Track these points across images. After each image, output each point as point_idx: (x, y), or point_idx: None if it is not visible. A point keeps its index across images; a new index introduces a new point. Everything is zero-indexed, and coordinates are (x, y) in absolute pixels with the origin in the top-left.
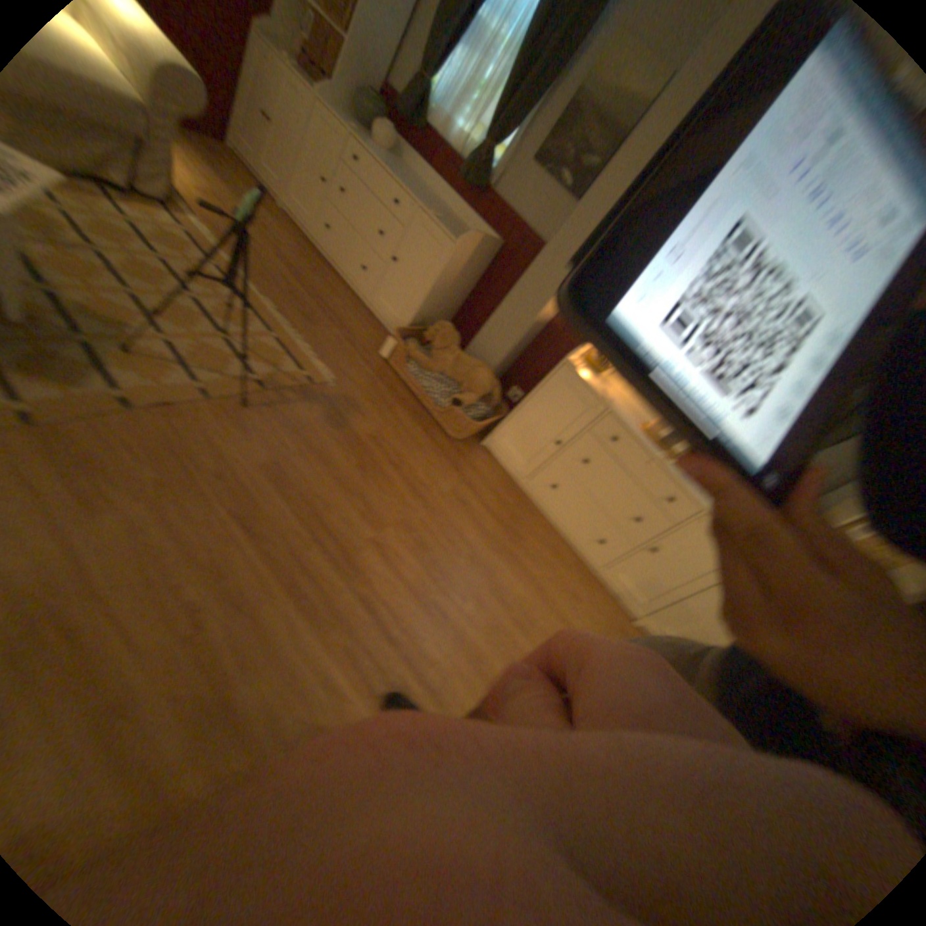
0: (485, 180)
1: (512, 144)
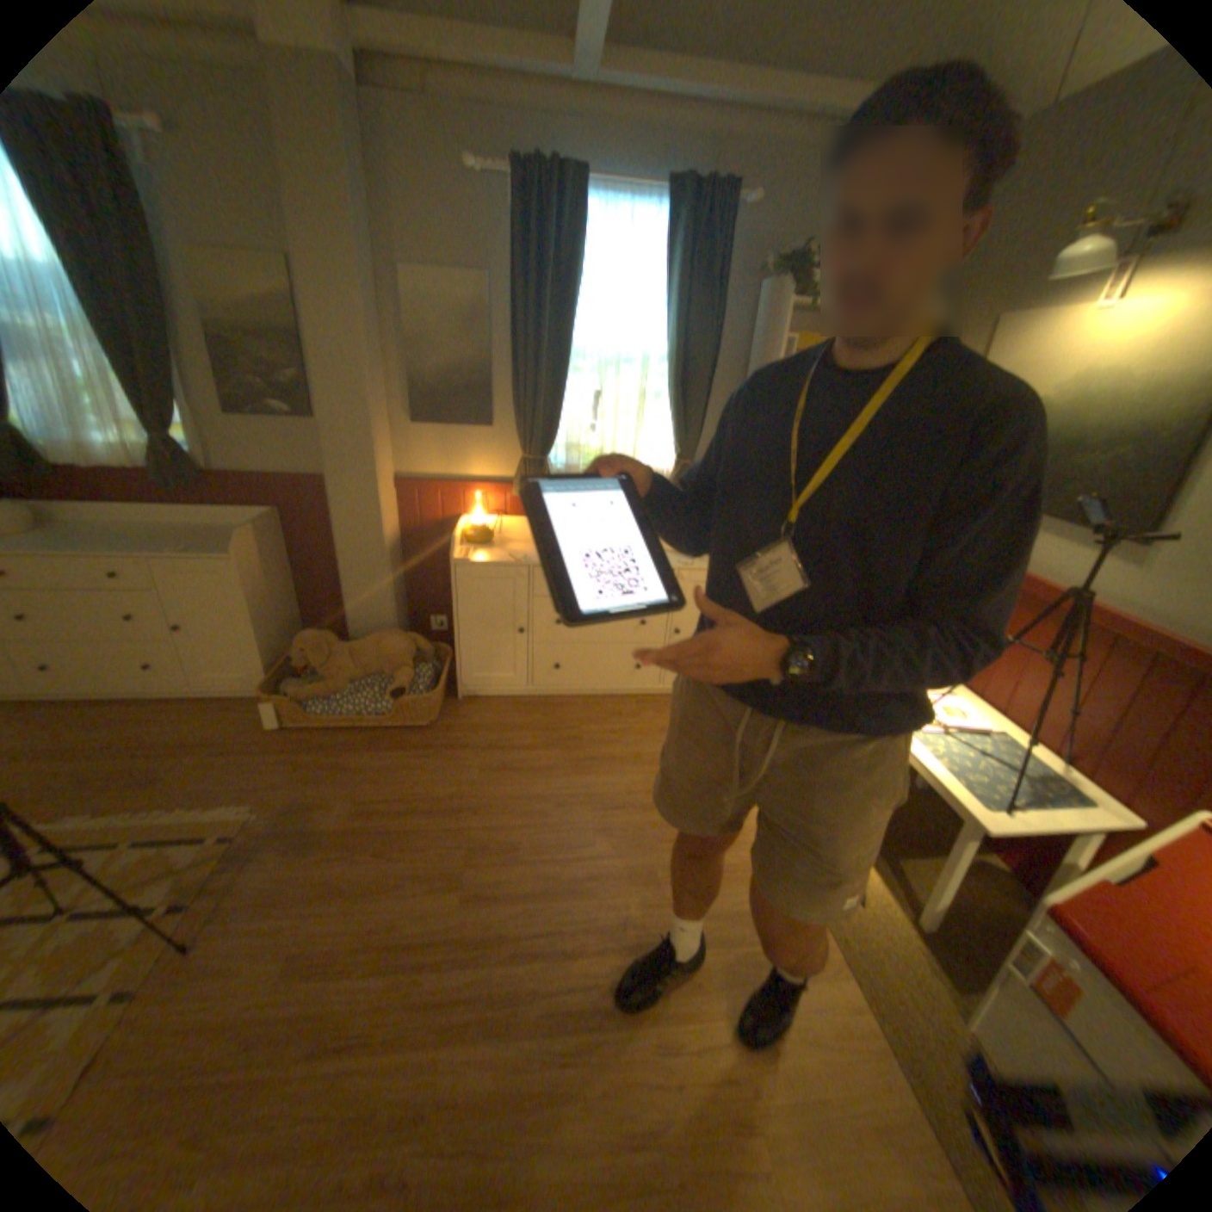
0: (188, 469)
1: (179, 415)
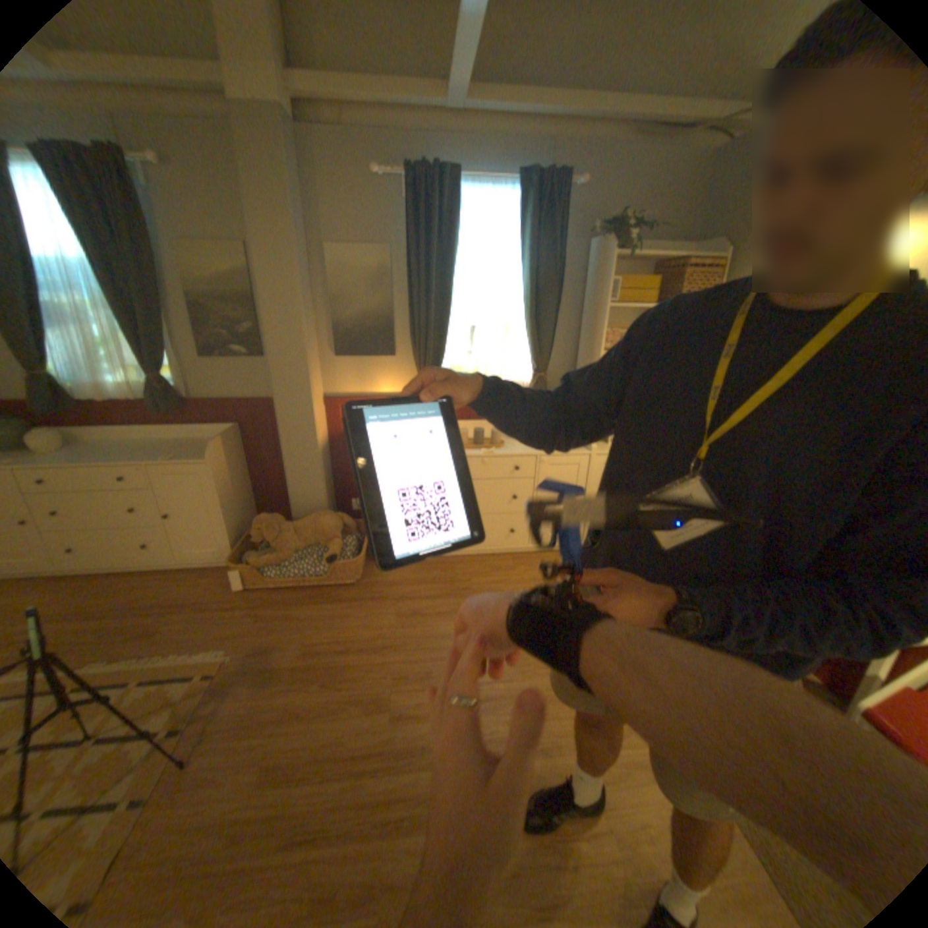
0: (174, 398)
1: (167, 359)
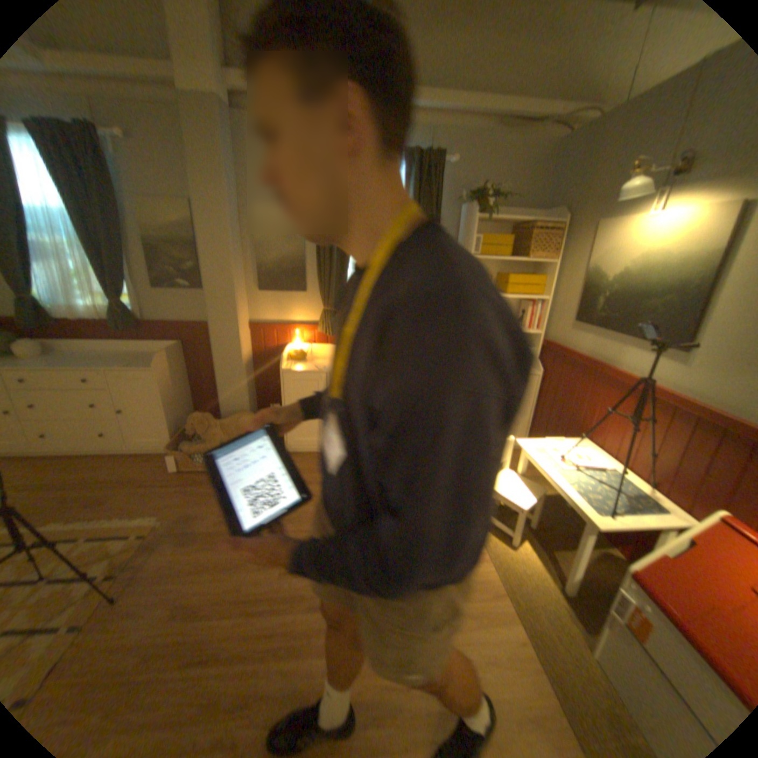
0: (130, 320)
1: (127, 289)
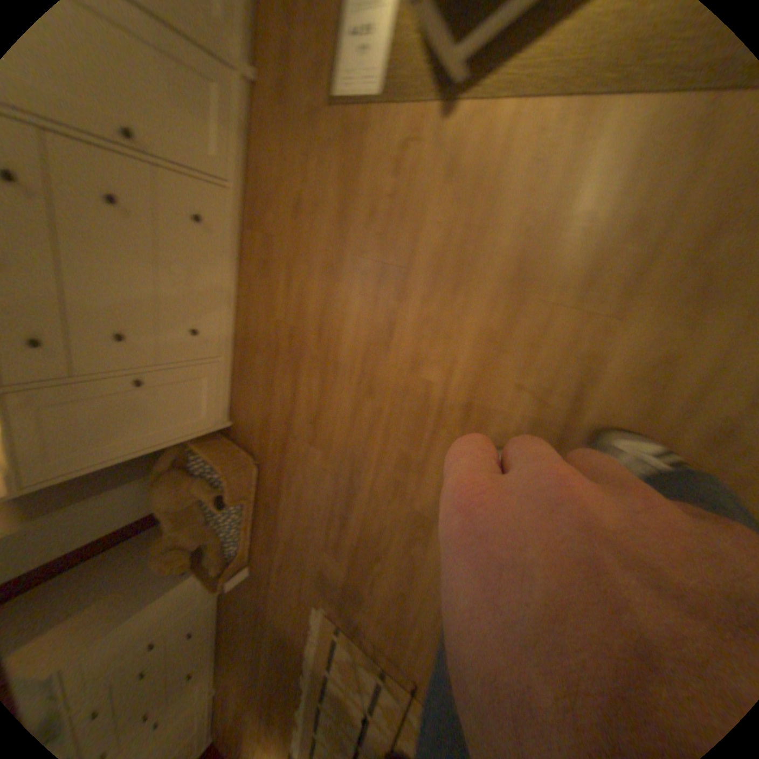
0: None
1: None
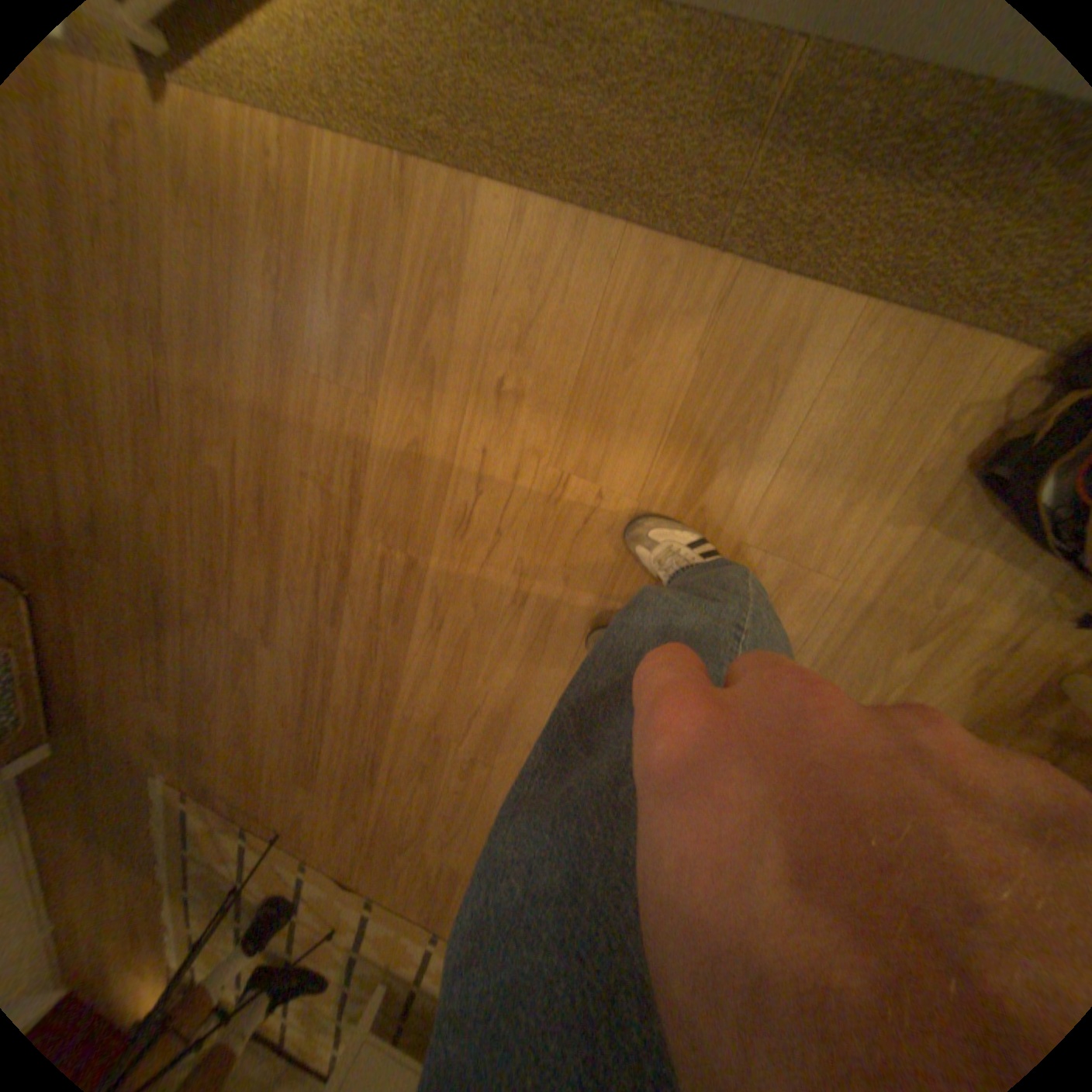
0: None
1: None
